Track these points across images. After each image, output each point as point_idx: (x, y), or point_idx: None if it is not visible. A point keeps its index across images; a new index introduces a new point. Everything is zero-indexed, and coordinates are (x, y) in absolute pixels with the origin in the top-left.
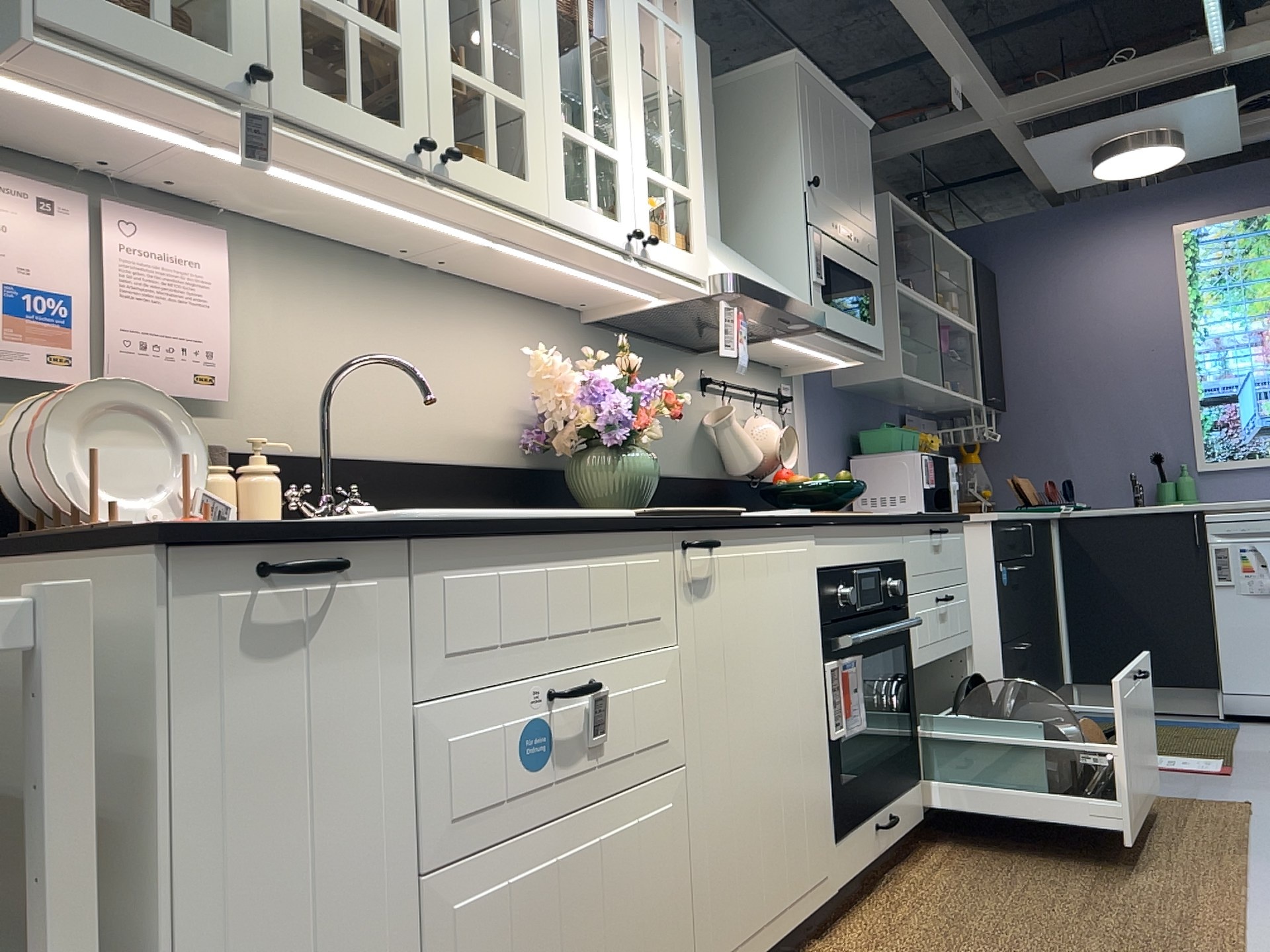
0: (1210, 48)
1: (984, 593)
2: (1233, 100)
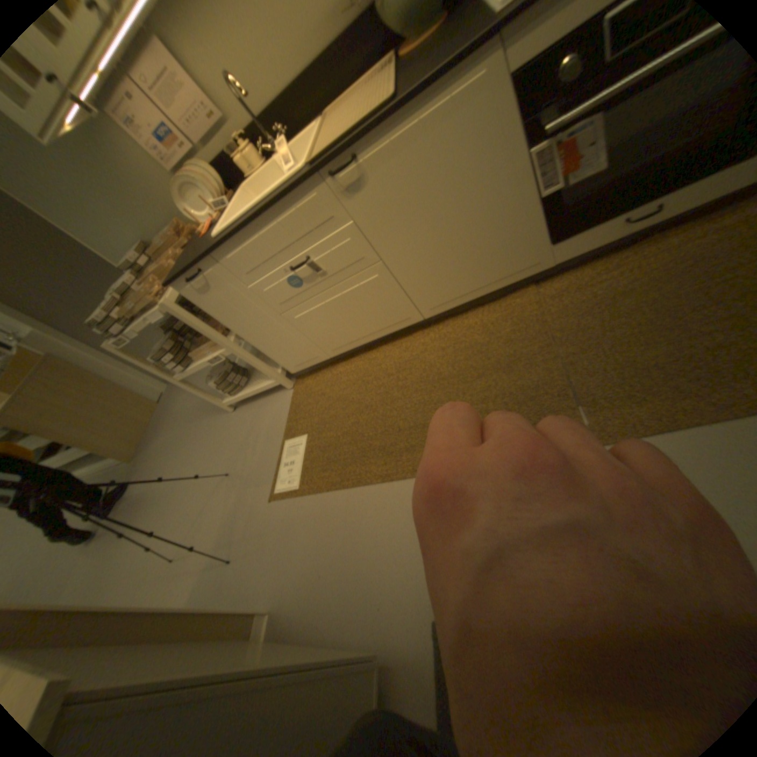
0: None
1: None
2: None
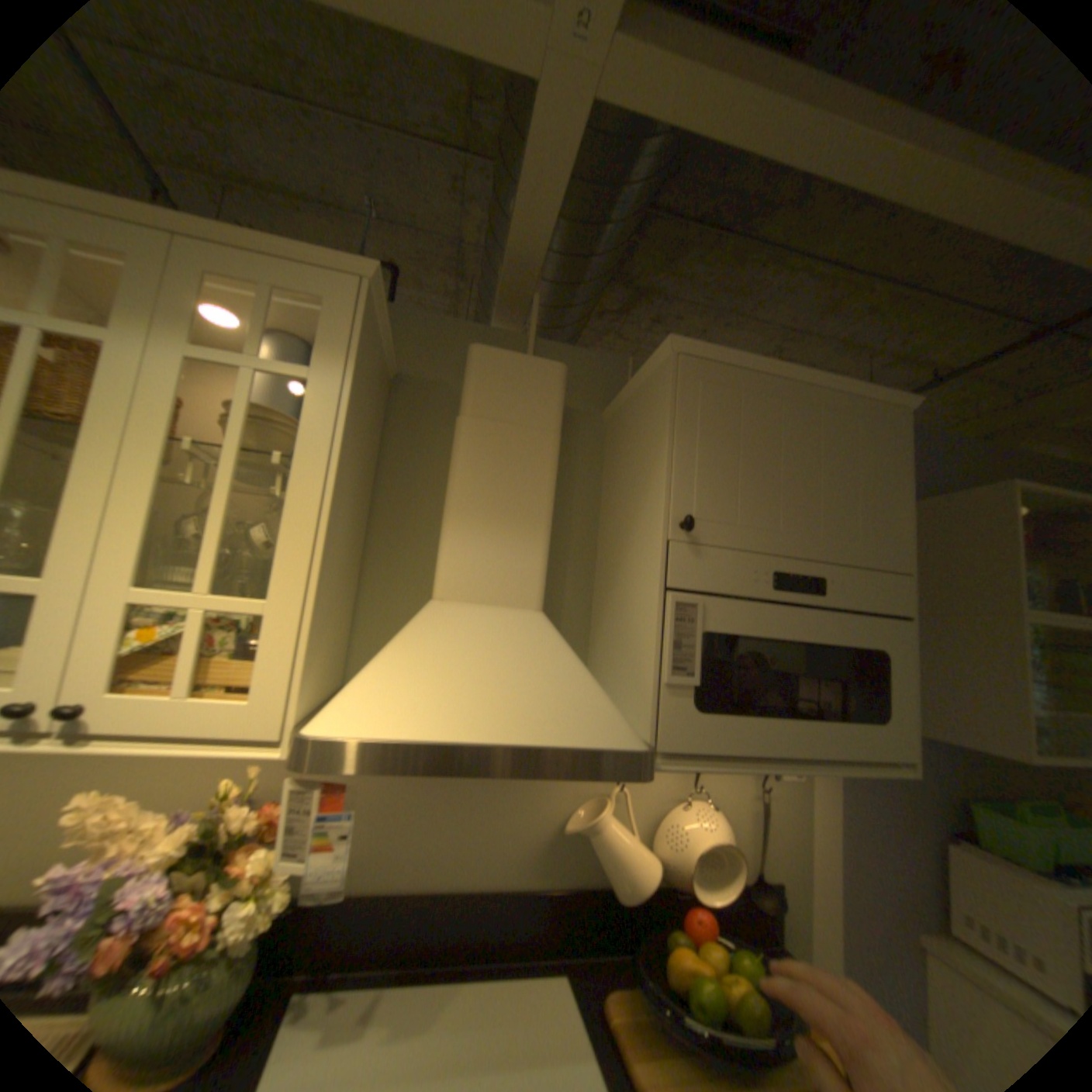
0: None
1: None
2: None
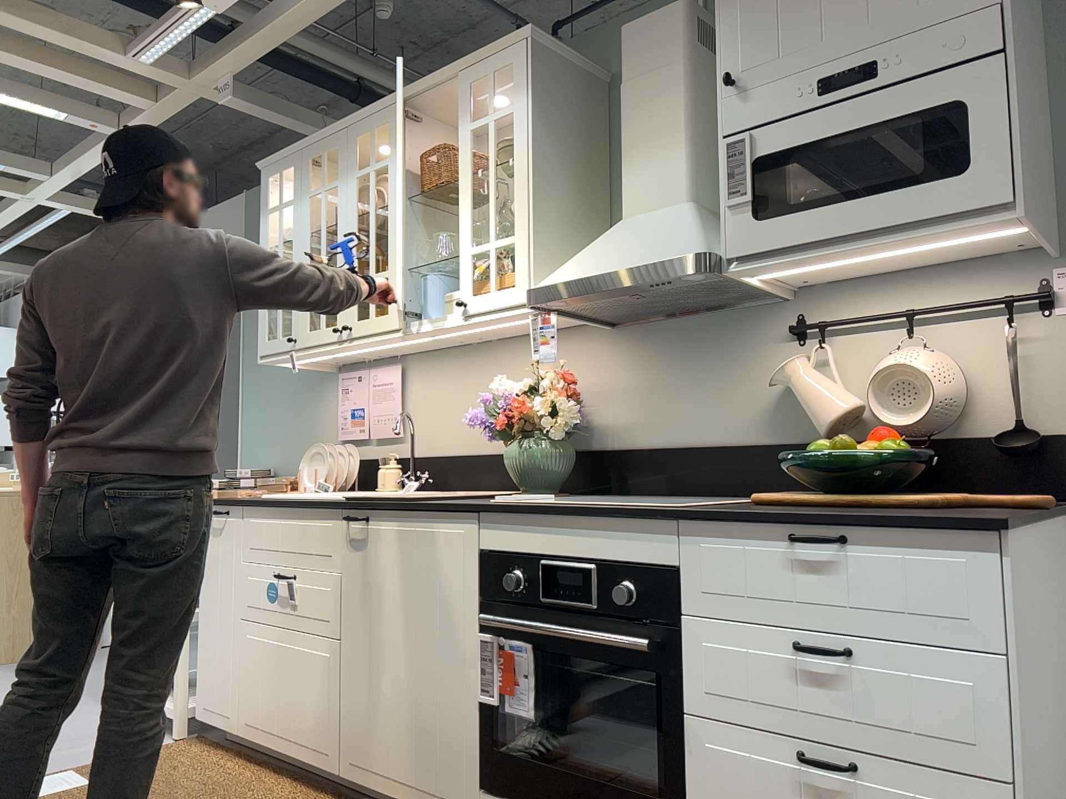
0: None
1: None
2: None
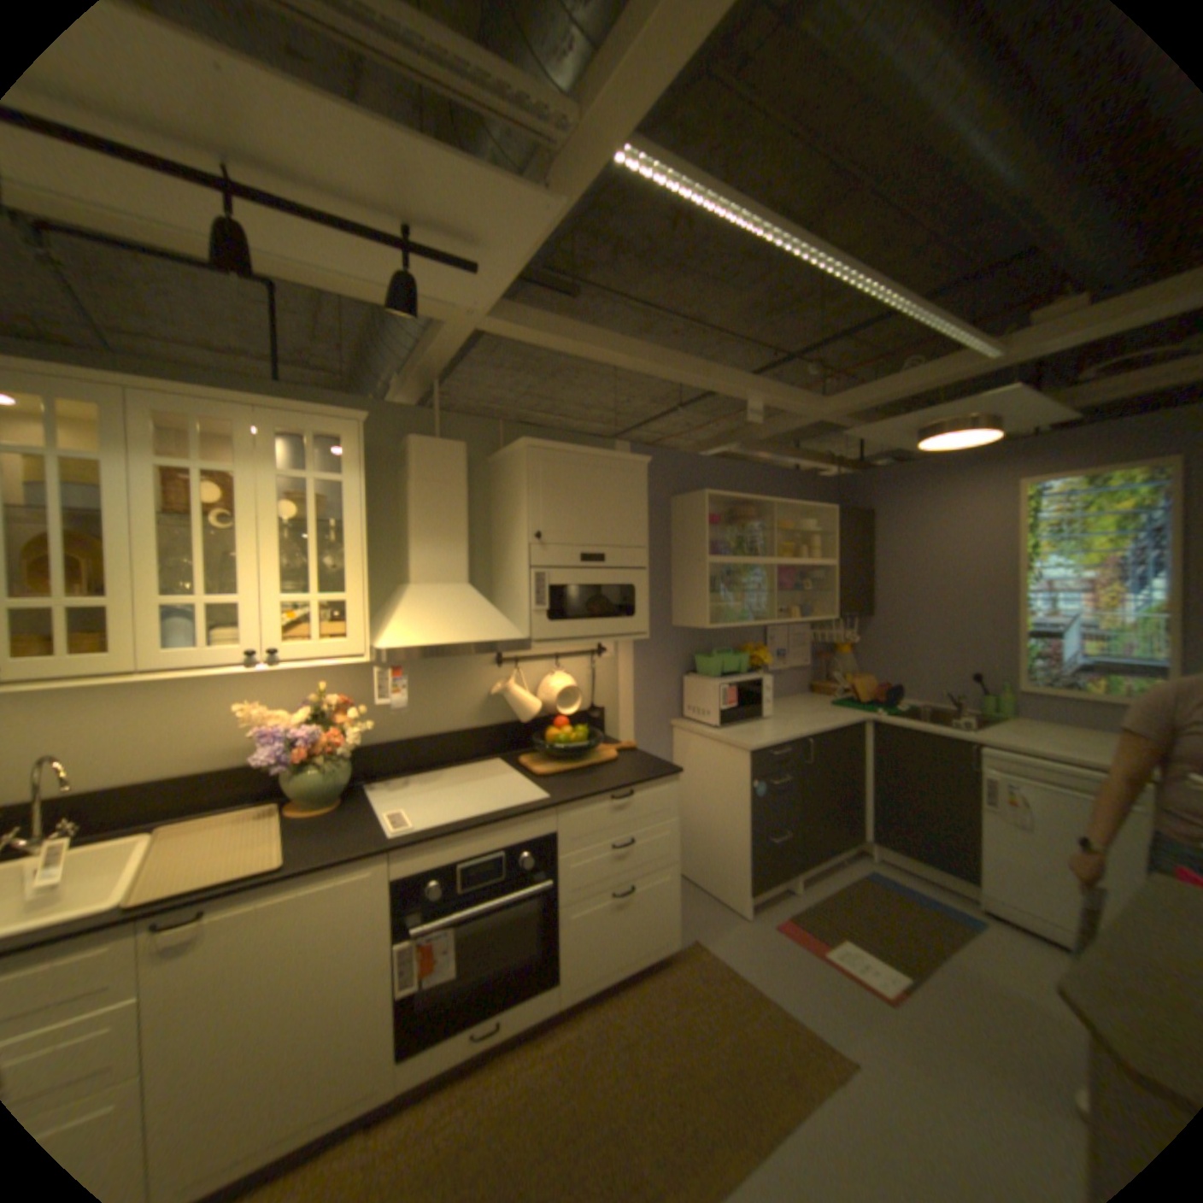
0: (986, 354)
1: (743, 800)
2: (1029, 392)
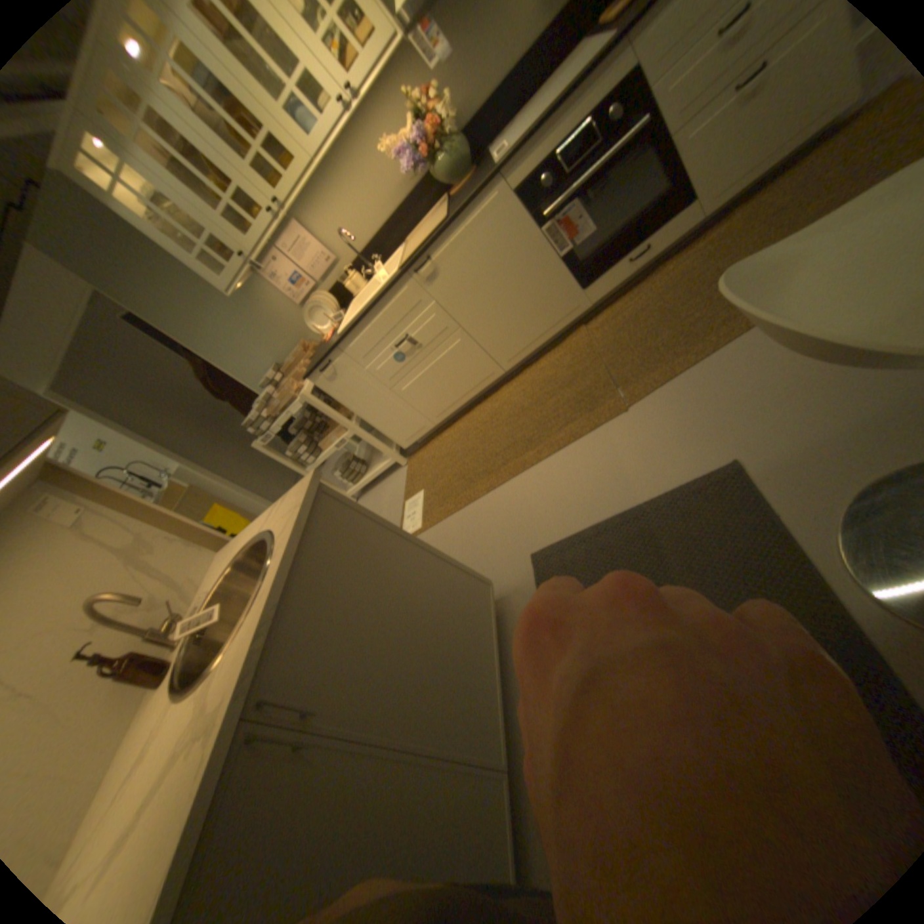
0: None
1: None
2: None
